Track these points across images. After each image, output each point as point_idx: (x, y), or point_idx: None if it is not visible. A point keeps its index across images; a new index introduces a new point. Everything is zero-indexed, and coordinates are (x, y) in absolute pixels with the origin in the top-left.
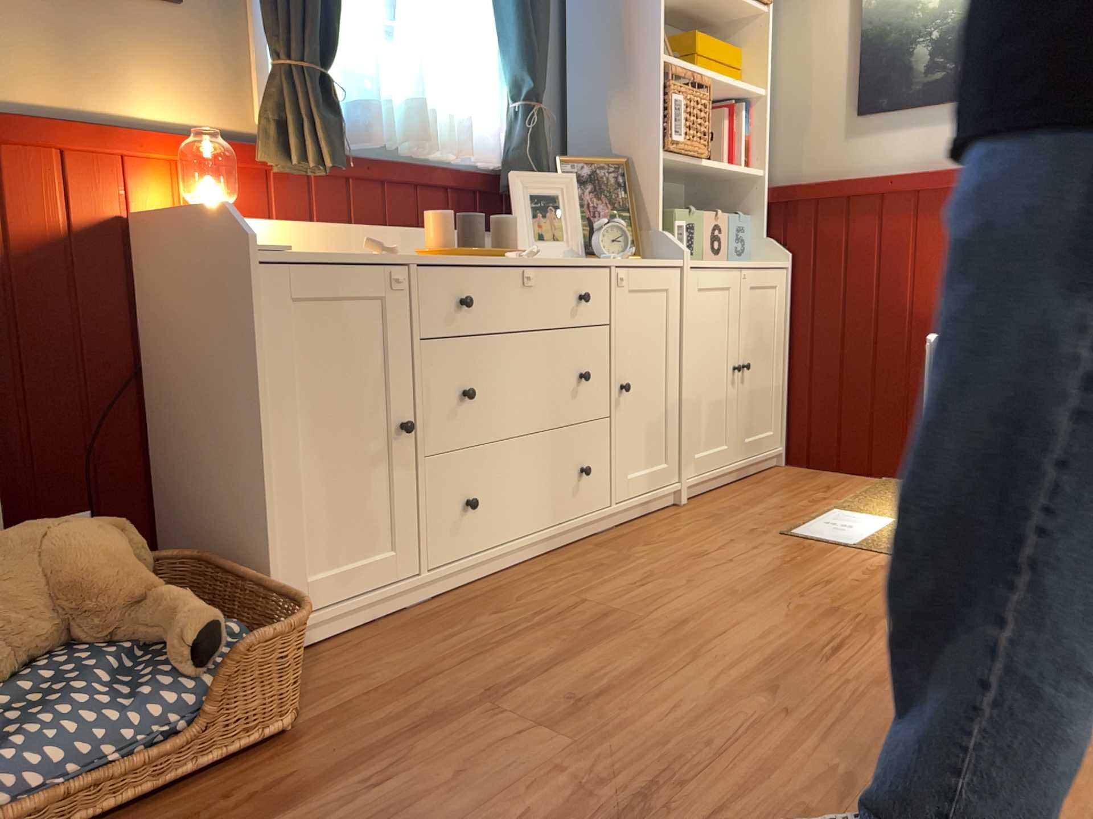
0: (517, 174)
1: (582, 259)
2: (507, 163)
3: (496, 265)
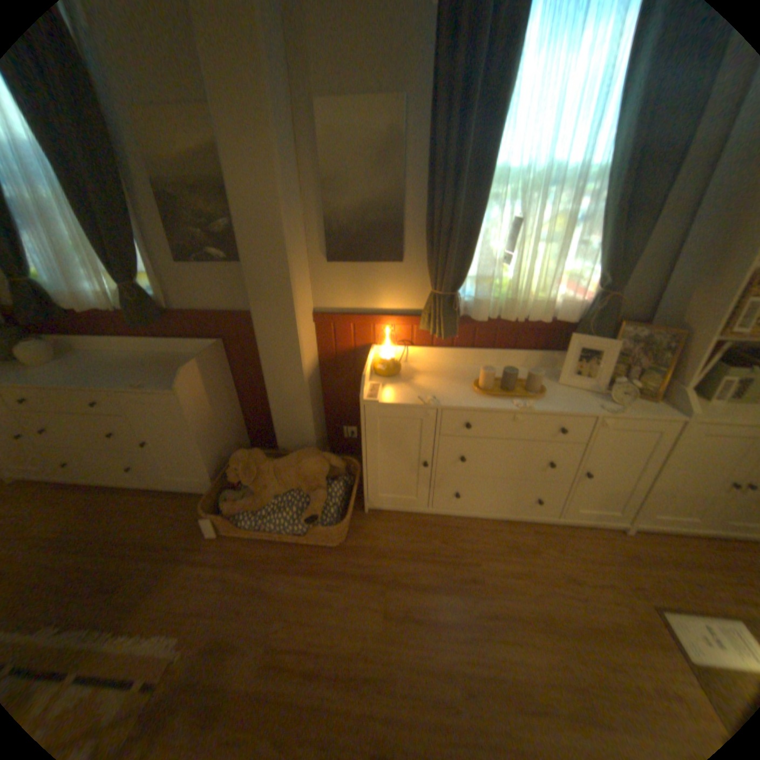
0: (585, 329)
1: (578, 407)
2: (584, 320)
3: (496, 411)
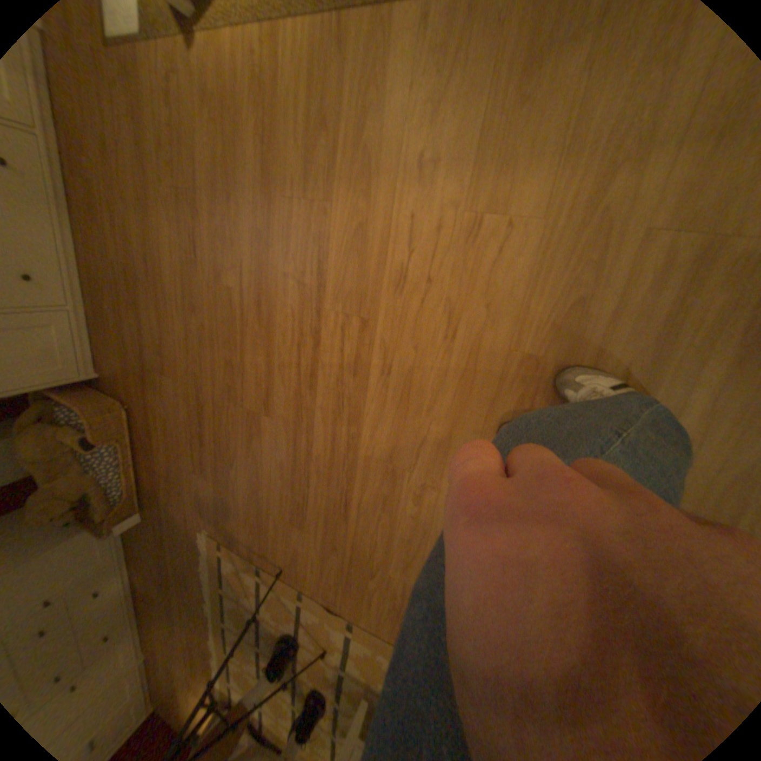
0: None
1: None
2: None
3: None
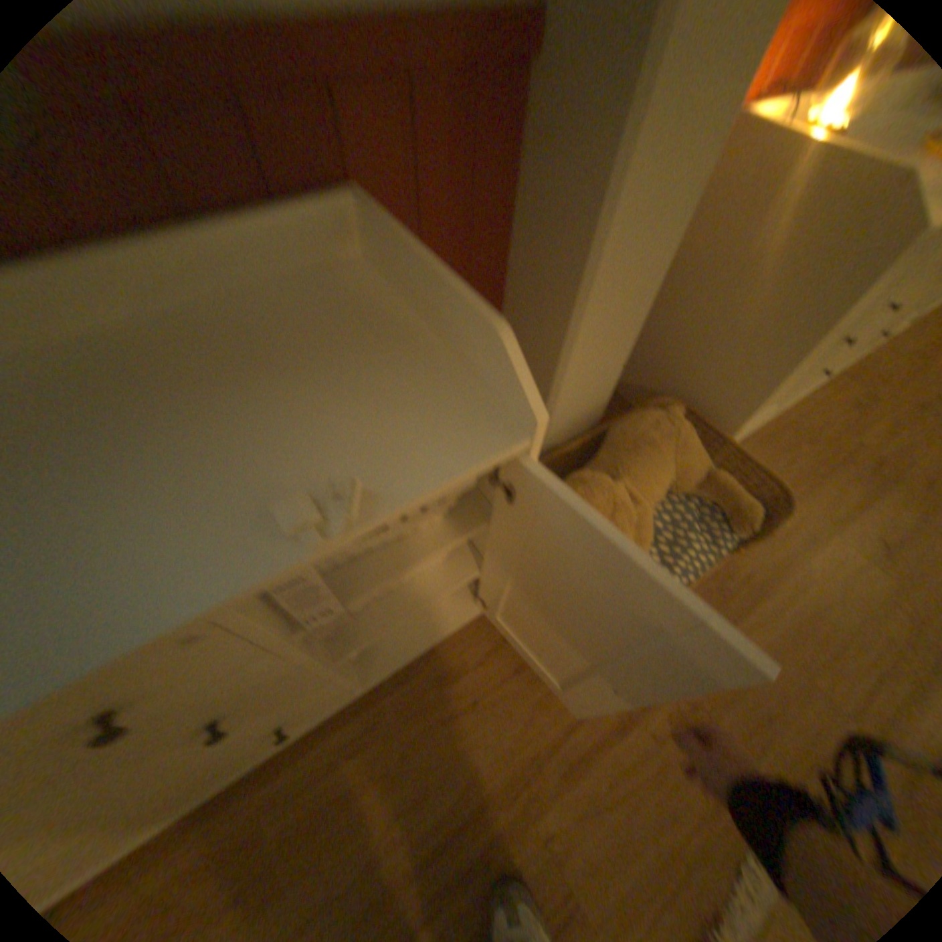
0: None
1: None
2: None
3: None
